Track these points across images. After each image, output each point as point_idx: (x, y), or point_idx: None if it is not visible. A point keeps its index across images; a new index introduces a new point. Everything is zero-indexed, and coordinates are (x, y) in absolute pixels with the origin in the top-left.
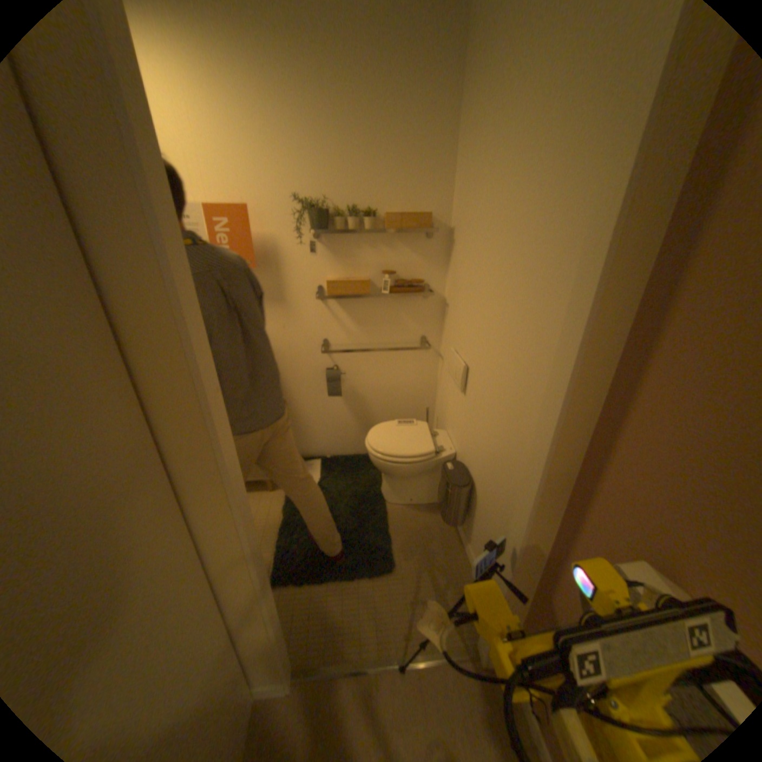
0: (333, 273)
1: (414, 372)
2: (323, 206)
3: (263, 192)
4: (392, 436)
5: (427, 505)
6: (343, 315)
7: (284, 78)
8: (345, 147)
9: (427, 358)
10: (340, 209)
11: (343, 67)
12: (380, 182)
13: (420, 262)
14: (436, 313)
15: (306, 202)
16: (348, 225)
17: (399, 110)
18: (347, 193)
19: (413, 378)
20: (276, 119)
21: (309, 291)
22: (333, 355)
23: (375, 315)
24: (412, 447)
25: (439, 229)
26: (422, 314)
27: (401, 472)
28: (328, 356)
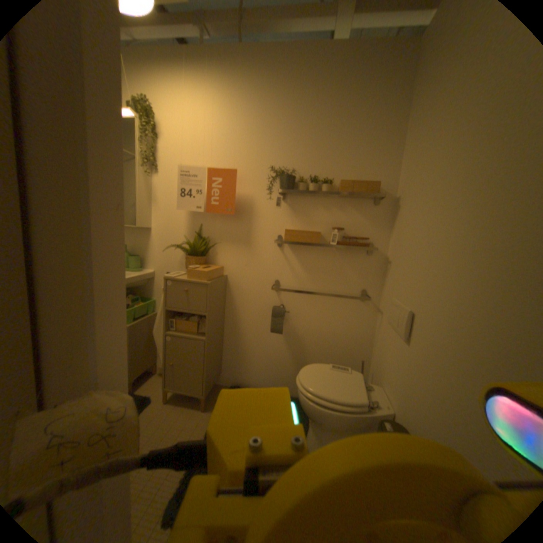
0: (292, 224)
1: (353, 321)
2: (291, 171)
3: (250, 163)
4: (325, 378)
5: None
6: (295, 260)
7: (278, 92)
8: (315, 134)
9: (367, 309)
10: (304, 176)
11: (320, 83)
12: (339, 158)
13: (368, 222)
14: (379, 268)
15: (280, 170)
16: (309, 189)
17: (360, 109)
18: (311, 165)
19: (352, 328)
20: (268, 117)
21: (270, 237)
22: (282, 294)
23: (322, 262)
24: (346, 394)
25: (387, 193)
26: (365, 267)
27: (330, 420)
28: (277, 293)
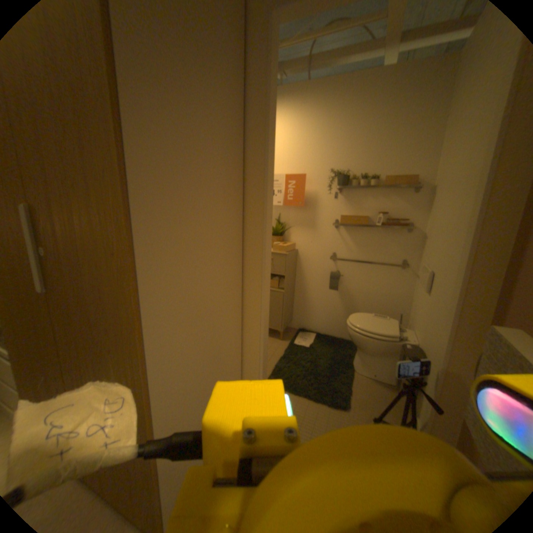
0: (346, 210)
1: (395, 284)
2: (346, 171)
3: (315, 167)
4: (368, 320)
5: (389, 384)
6: (348, 237)
7: (337, 112)
8: (366, 140)
9: (407, 275)
10: (356, 173)
11: (371, 101)
12: (385, 158)
13: (409, 206)
14: (418, 242)
15: (337, 170)
16: (360, 183)
17: (404, 117)
18: (363, 165)
19: (394, 289)
20: (330, 131)
21: (330, 220)
22: (338, 262)
23: (370, 239)
24: (382, 329)
25: (425, 183)
26: (406, 241)
27: (369, 344)
28: (334, 262)
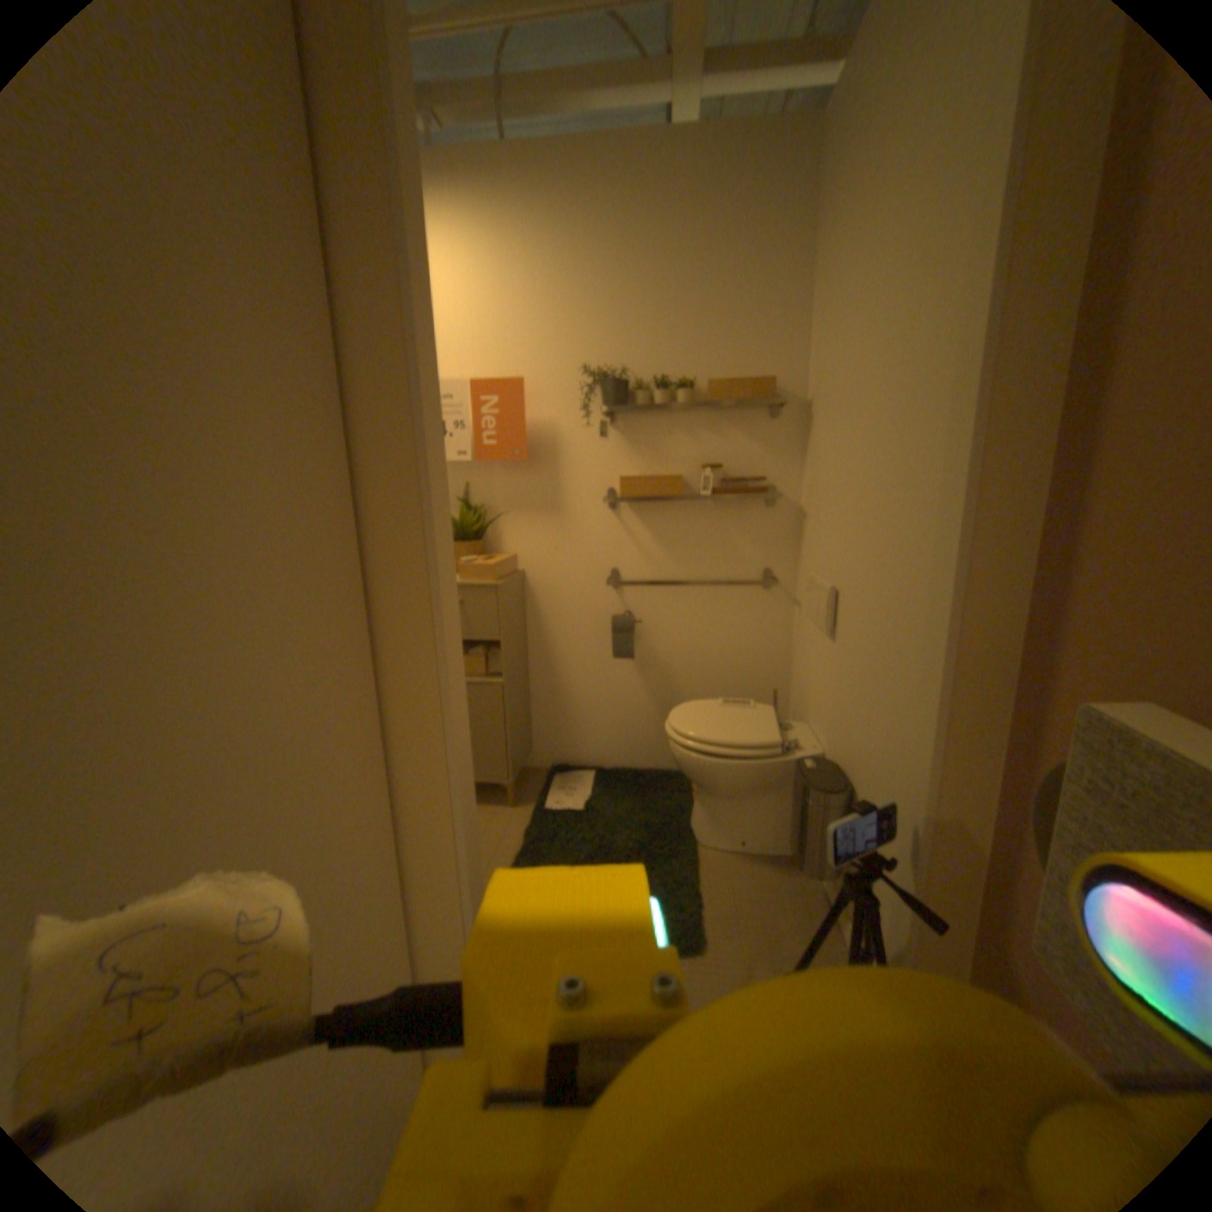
0: (631, 466)
1: (754, 625)
2: (621, 371)
3: (545, 362)
4: (712, 716)
5: (776, 855)
6: (643, 529)
7: (582, 228)
8: (655, 298)
9: (776, 601)
10: (644, 376)
11: (656, 206)
12: (702, 339)
13: (763, 448)
14: (790, 527)
15: (600, 370)
16: (655, 399)
17: (730, 247)
18: (655, 356)
19: (754, 636)
20: (569, 274)
21: (595, 492)
22: (626, 591)
23: (691, 528)
24: (746, 732)
25: (790, 394)
26: (766, 527)
27: (725, 773)
28: (618, 592)
